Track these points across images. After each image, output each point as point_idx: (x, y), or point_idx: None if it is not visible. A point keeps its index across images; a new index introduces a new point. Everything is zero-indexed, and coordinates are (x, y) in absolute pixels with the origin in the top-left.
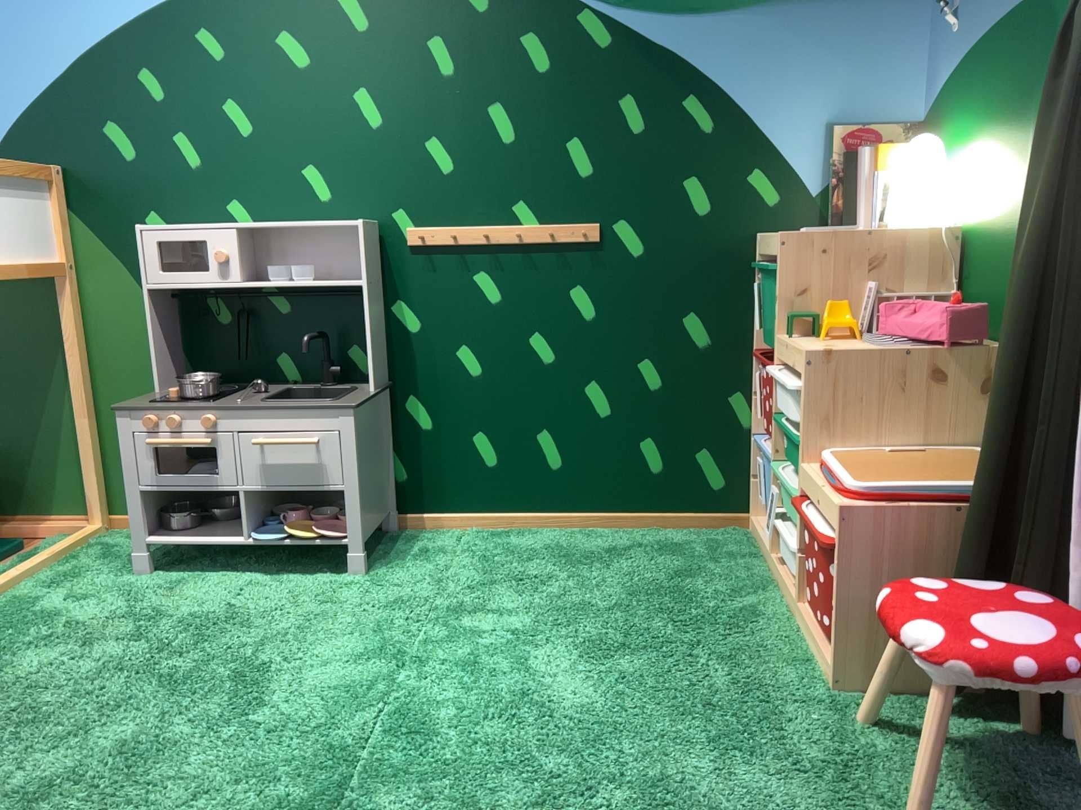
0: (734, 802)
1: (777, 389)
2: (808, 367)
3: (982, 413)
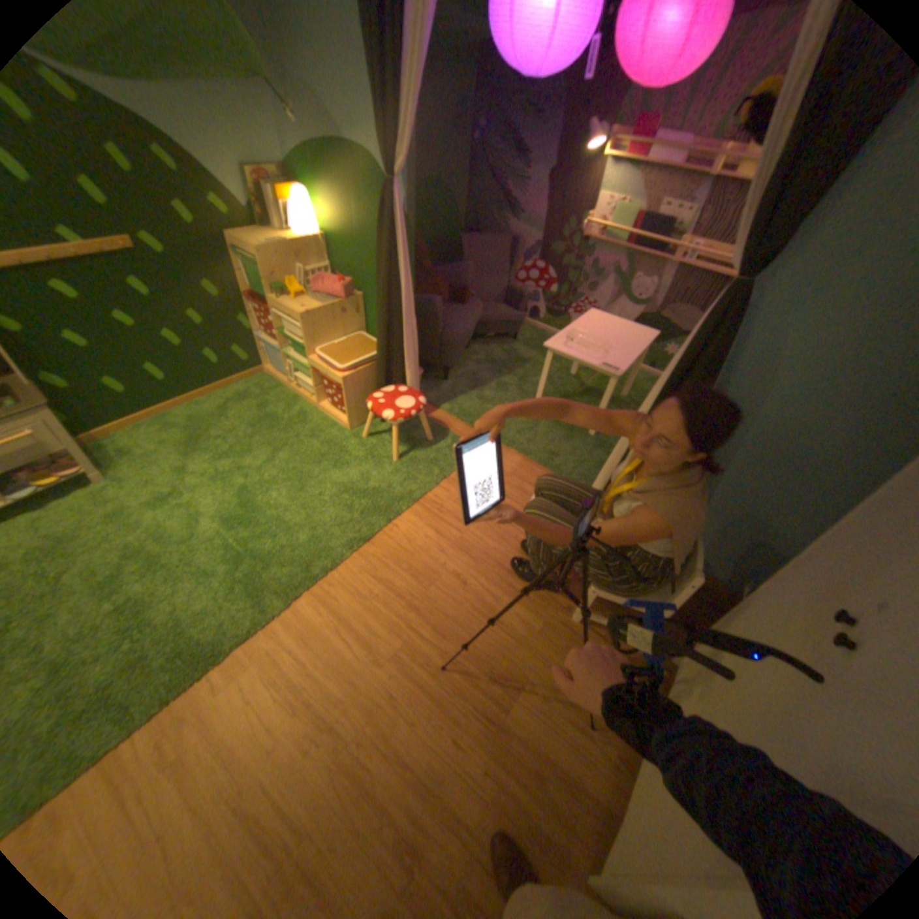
0: (351, 480)
1: (273, 321)
2: (300, 321)
3: (357, 321)
